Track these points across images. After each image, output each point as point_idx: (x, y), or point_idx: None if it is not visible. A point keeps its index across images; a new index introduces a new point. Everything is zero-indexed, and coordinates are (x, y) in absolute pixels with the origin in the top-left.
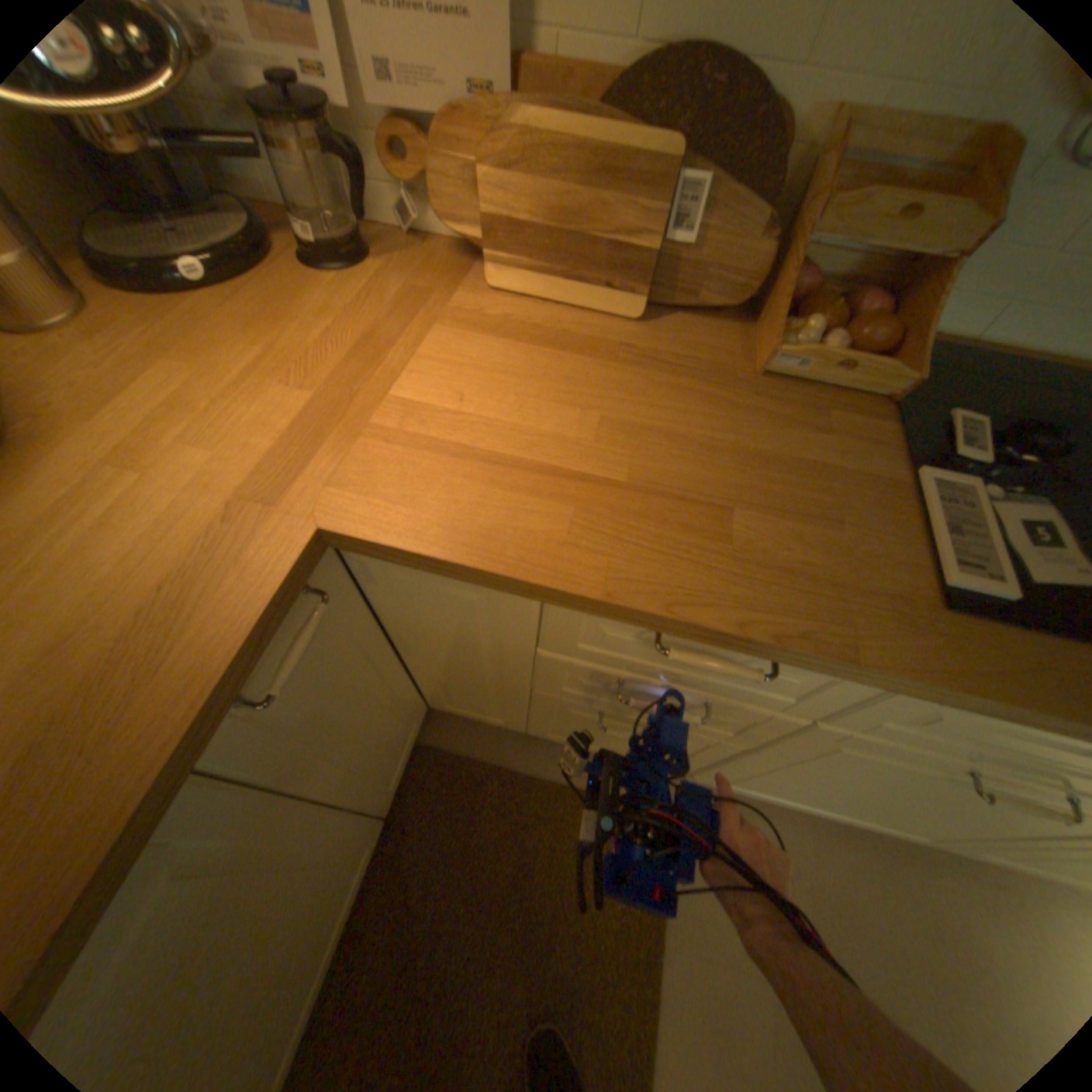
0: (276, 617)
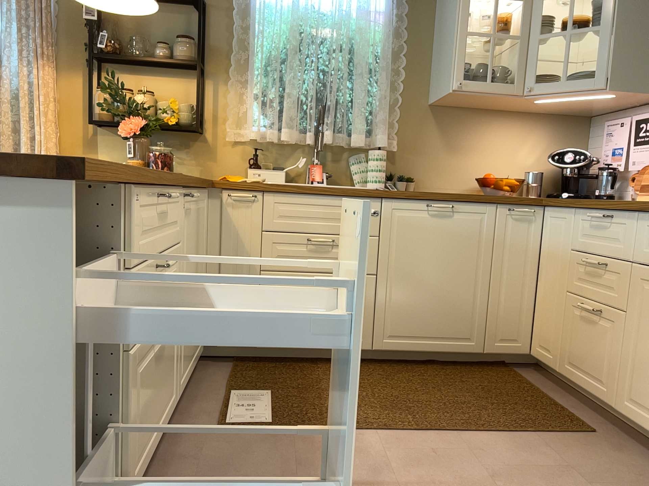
0: (525, 207)
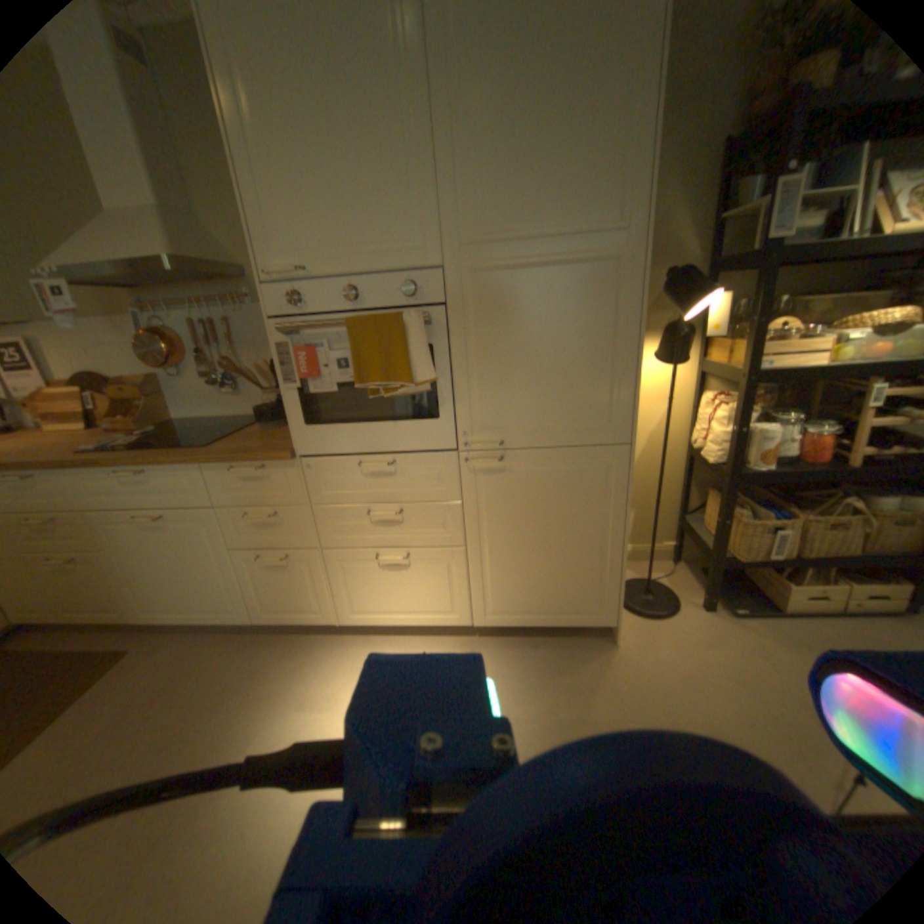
0: None
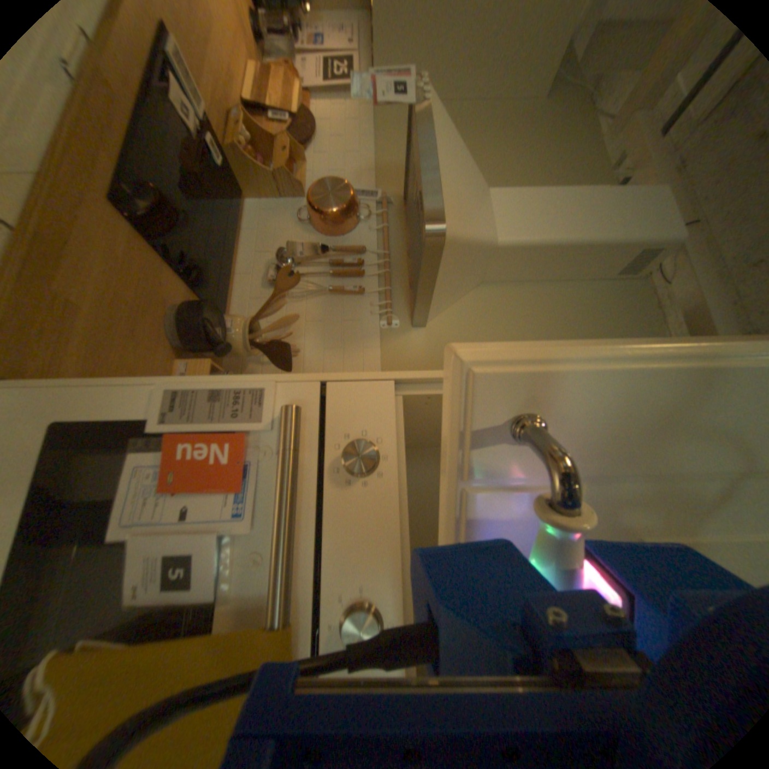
0: None
